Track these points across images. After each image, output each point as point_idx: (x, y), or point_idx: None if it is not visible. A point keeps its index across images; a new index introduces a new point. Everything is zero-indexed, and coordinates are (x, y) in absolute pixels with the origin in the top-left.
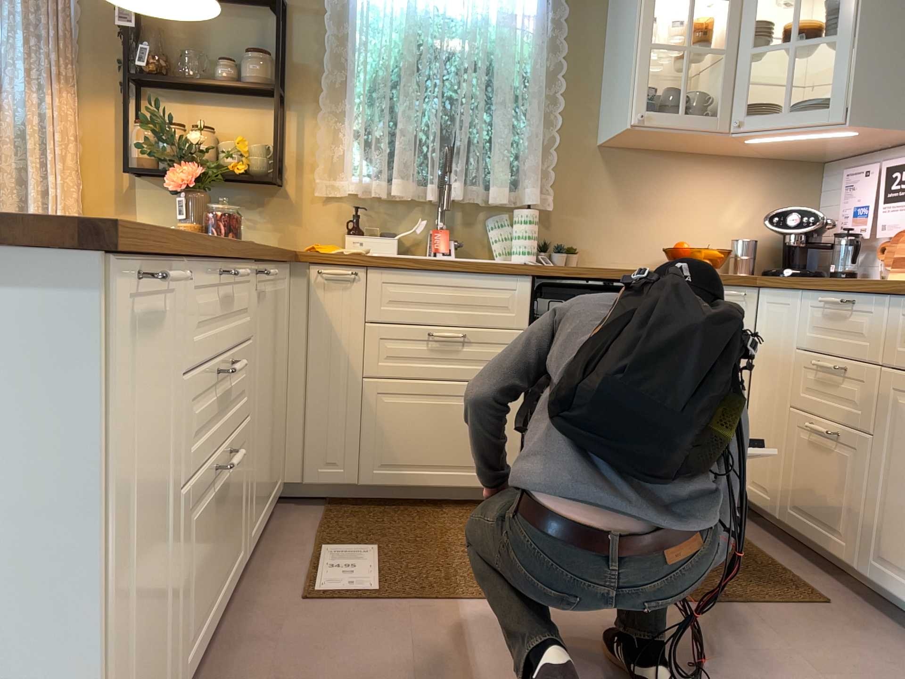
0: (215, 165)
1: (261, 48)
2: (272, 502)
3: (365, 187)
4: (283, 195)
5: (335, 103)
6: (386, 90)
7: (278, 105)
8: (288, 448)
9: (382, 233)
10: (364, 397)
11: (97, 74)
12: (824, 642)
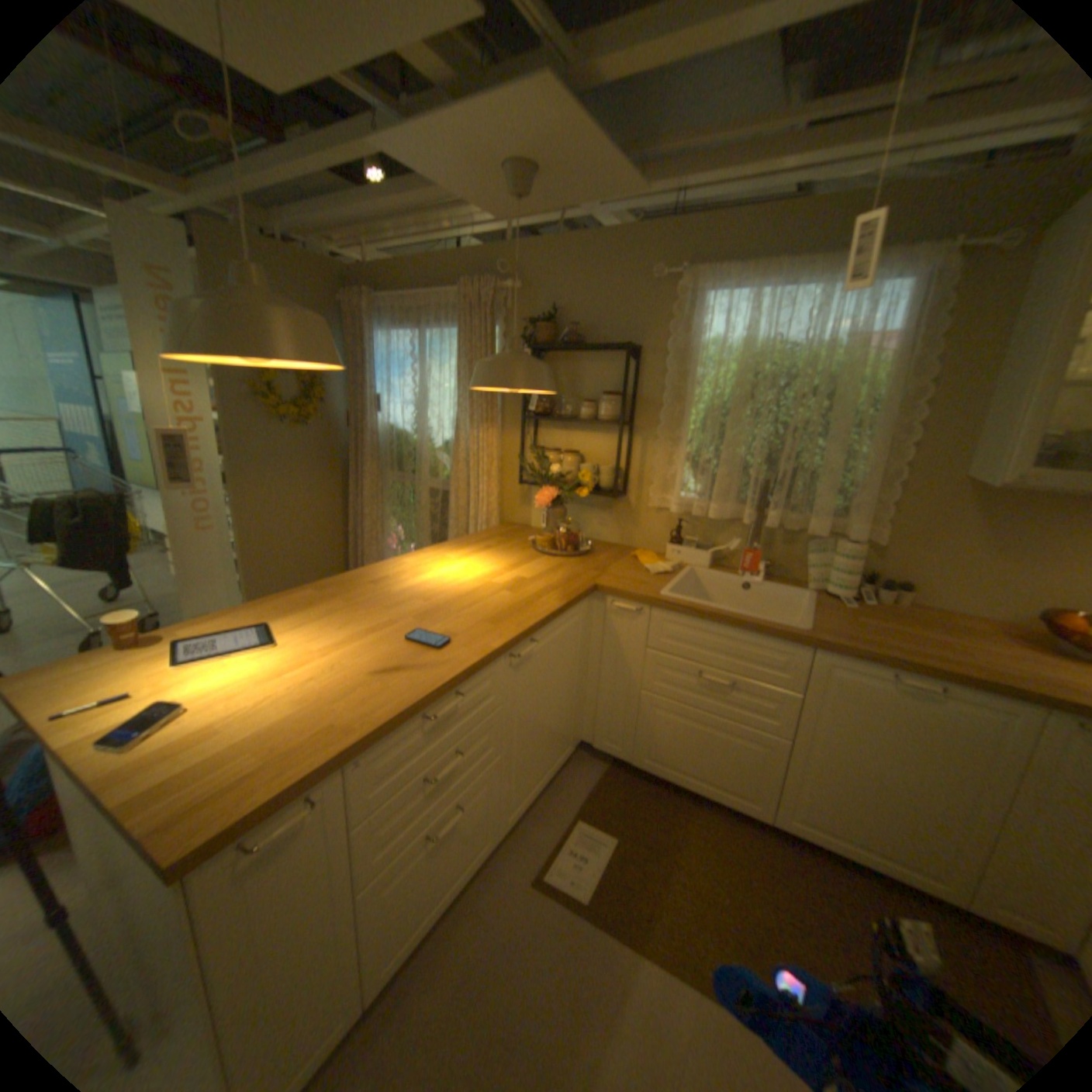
0: (576, 481)
1: (617, 384)
2: (555, 772)
3: (690, 504)
4: (625, 503)
5: (672, 430)
6: (715, 422)
7: (620, 437)
8: (587, 720)
9: (700, 546)
10: (642, 705)
11: (512, 409)
12: None
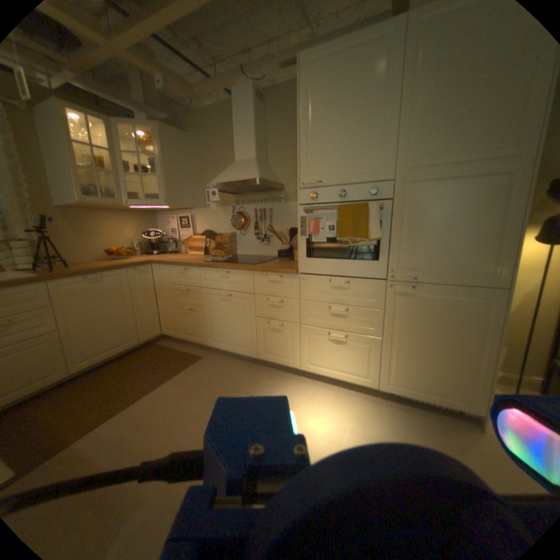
0: None
1: None
2: None
3: None
4: None
5: None
6: None
7: None
8: None
9: None
10: None
11: None
12: (205, 370)
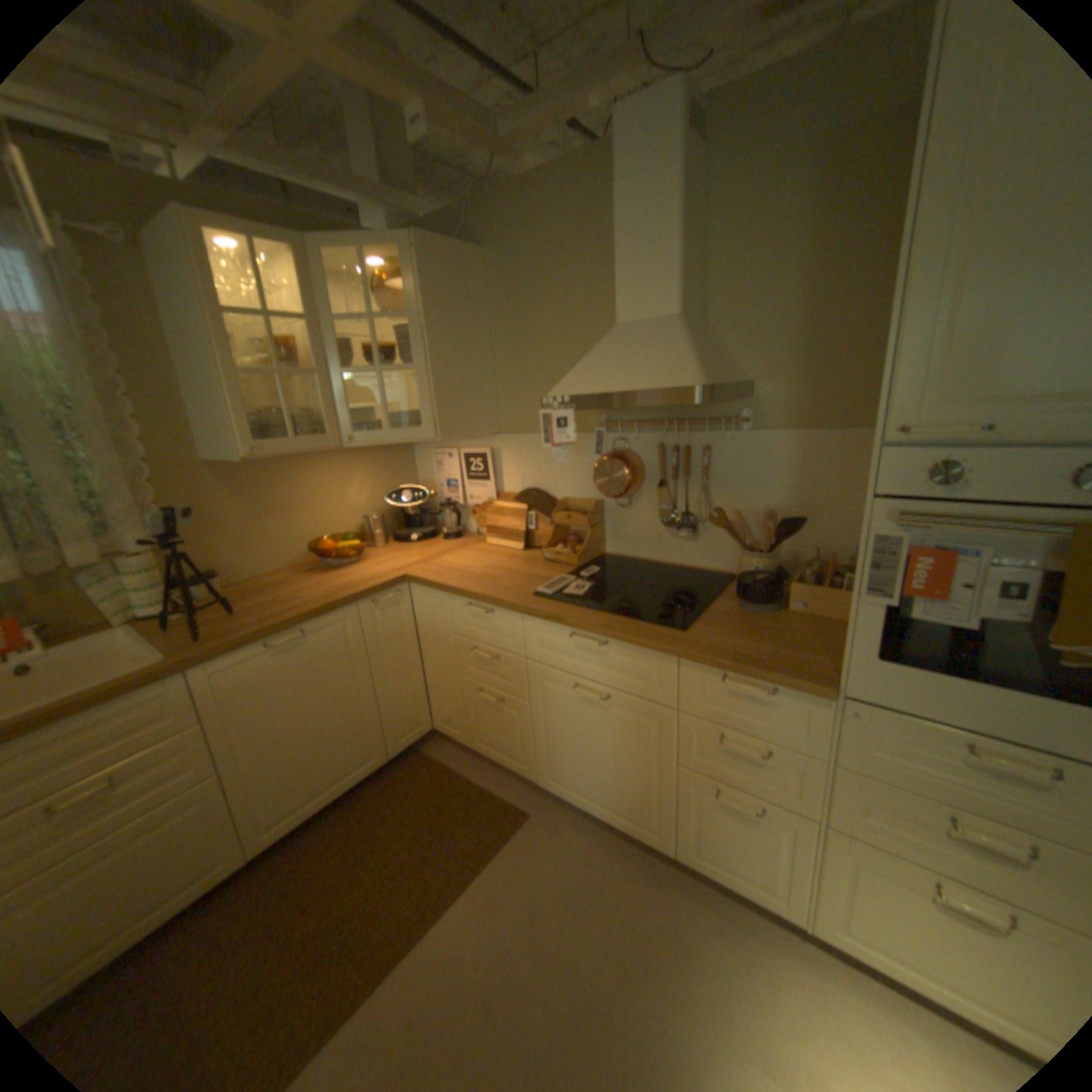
0: None
1: None
2: None
3: None
4: None
5: None
6: None
7: None
8: None
9: None
10: None
11: None
12: (542, 868)
